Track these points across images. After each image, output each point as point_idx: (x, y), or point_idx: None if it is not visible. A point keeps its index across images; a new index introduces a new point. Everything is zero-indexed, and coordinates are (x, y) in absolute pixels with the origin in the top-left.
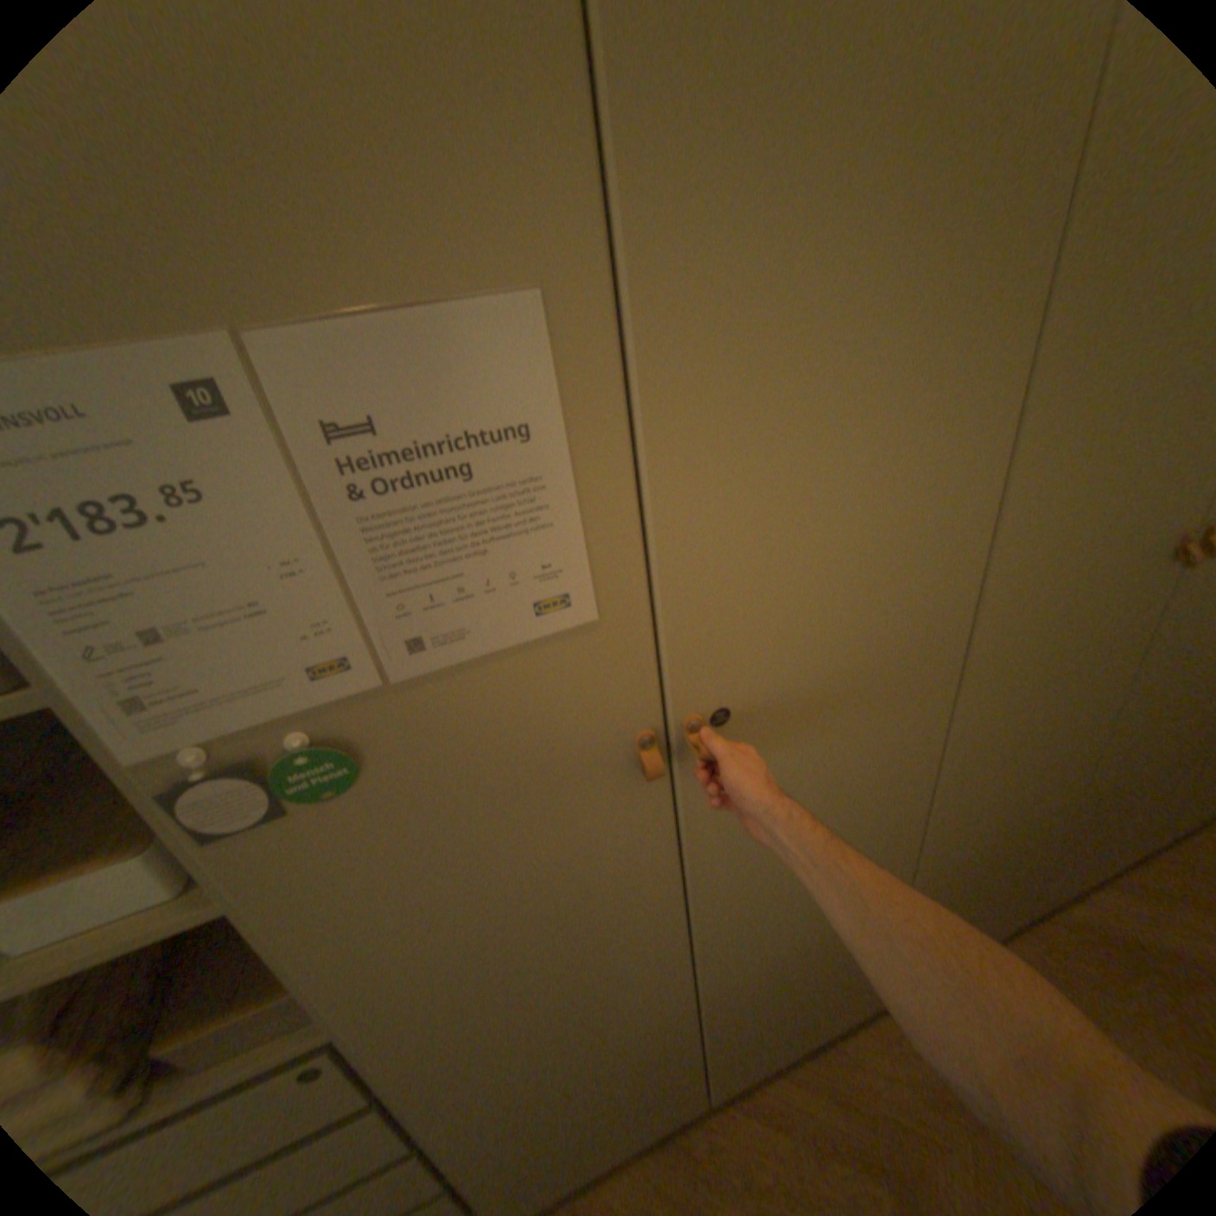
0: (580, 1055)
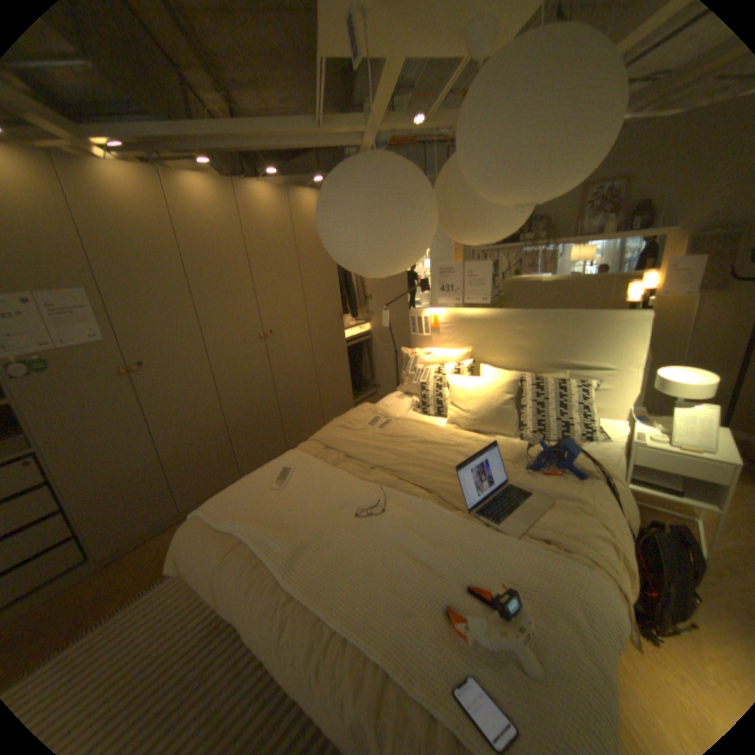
0: (118, 472)
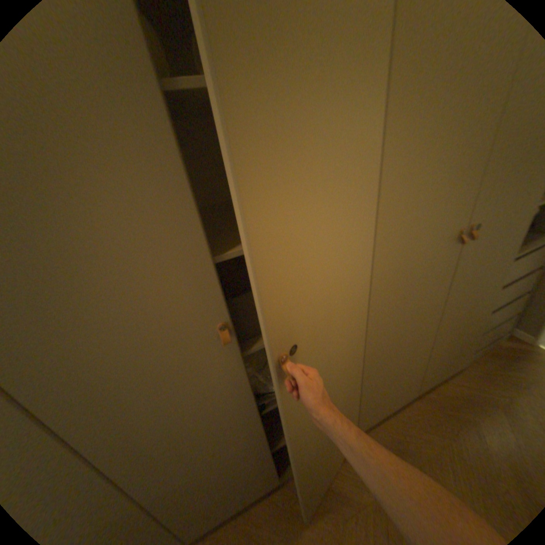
0: None
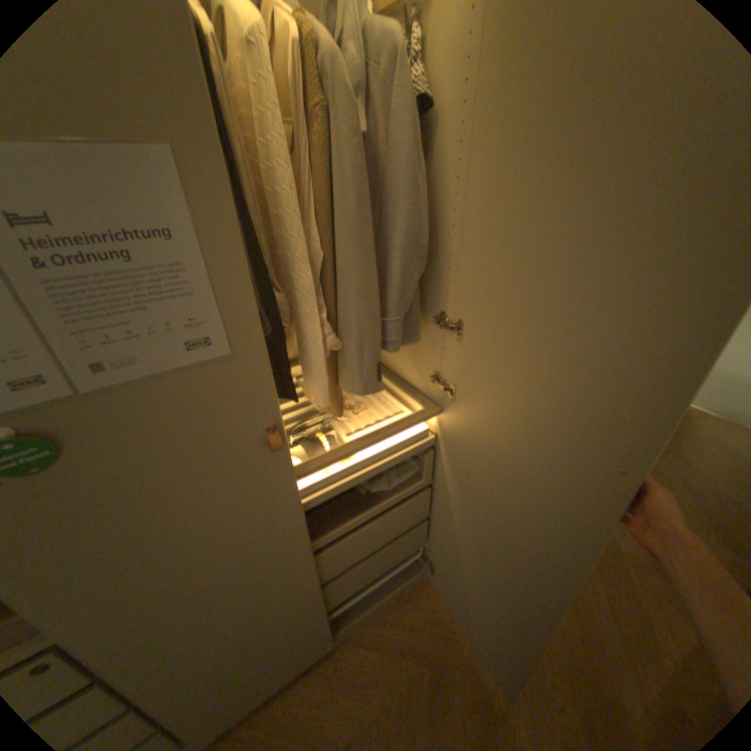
0: (246, 626)
